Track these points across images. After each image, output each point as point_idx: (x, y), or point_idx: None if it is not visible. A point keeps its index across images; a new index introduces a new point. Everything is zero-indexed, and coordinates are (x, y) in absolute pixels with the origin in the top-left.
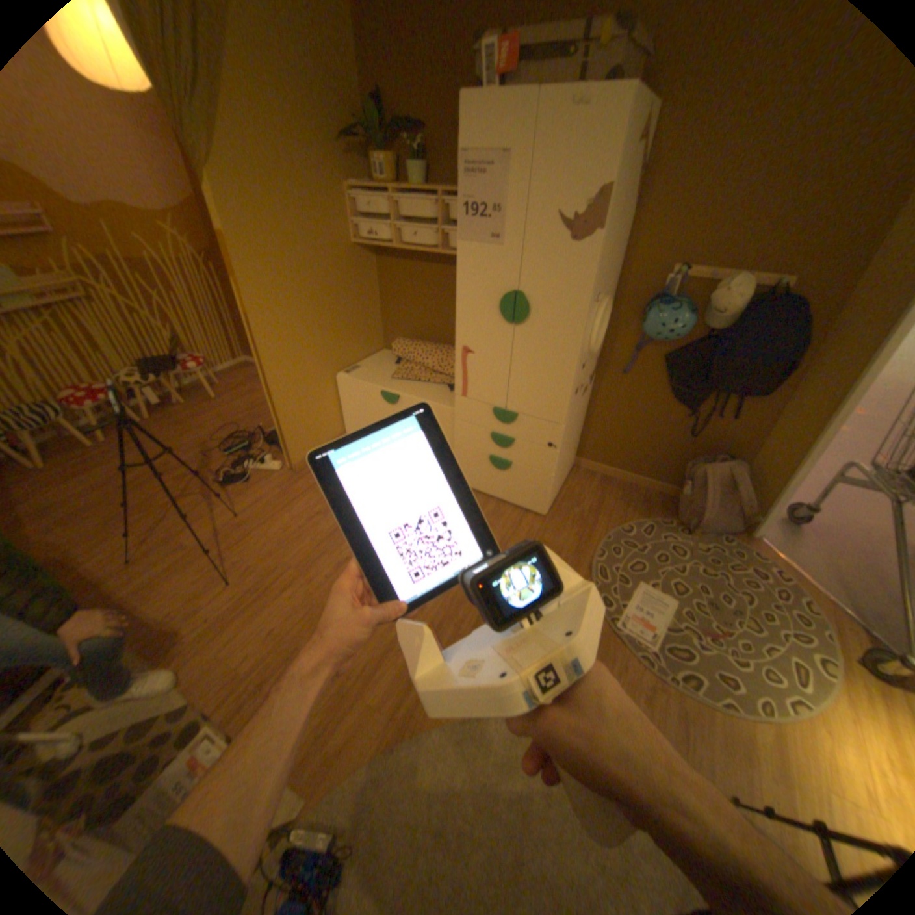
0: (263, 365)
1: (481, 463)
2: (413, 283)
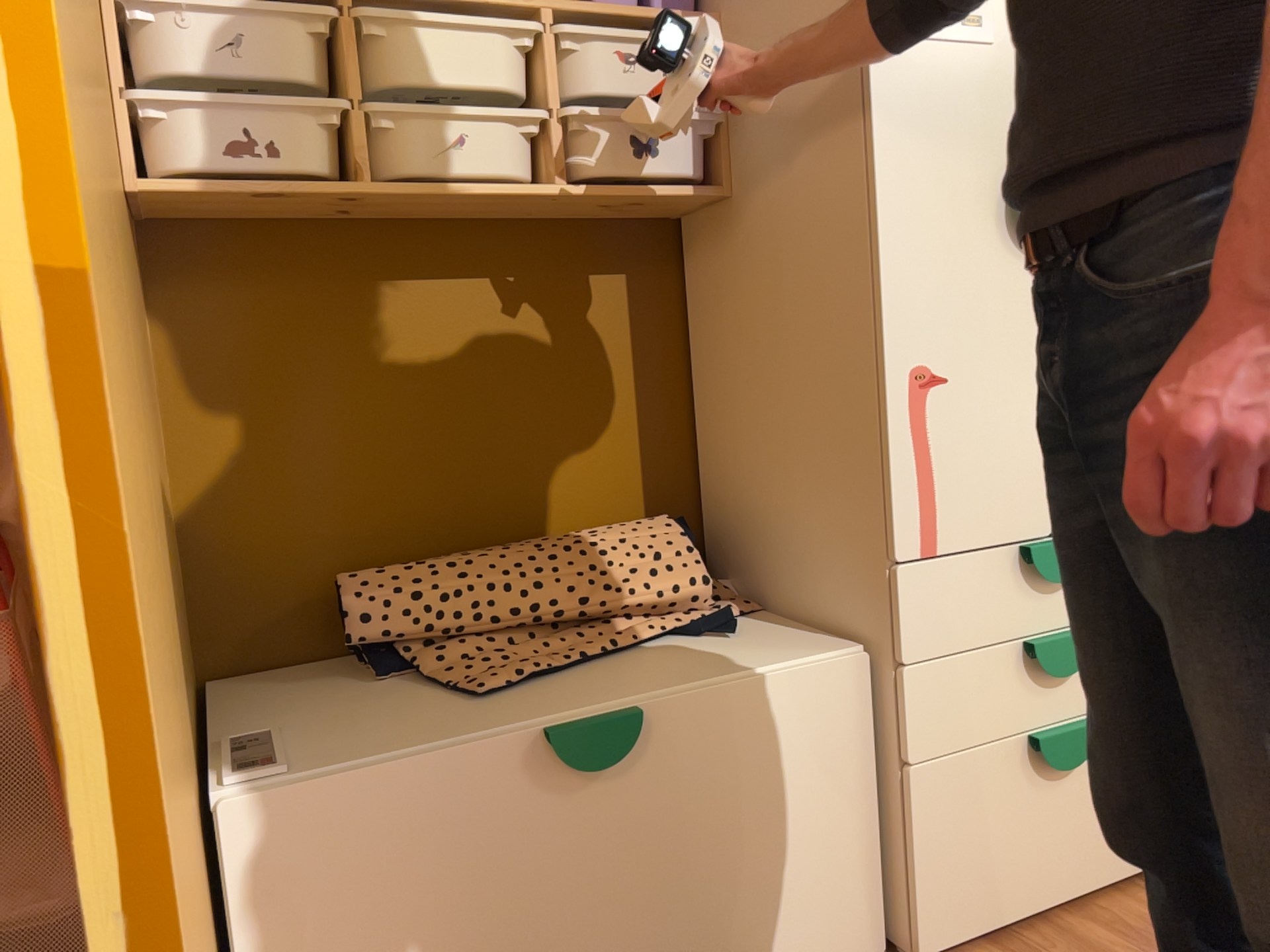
0: (124, 728)
1: (1009, 790)
2: (350, 359)
